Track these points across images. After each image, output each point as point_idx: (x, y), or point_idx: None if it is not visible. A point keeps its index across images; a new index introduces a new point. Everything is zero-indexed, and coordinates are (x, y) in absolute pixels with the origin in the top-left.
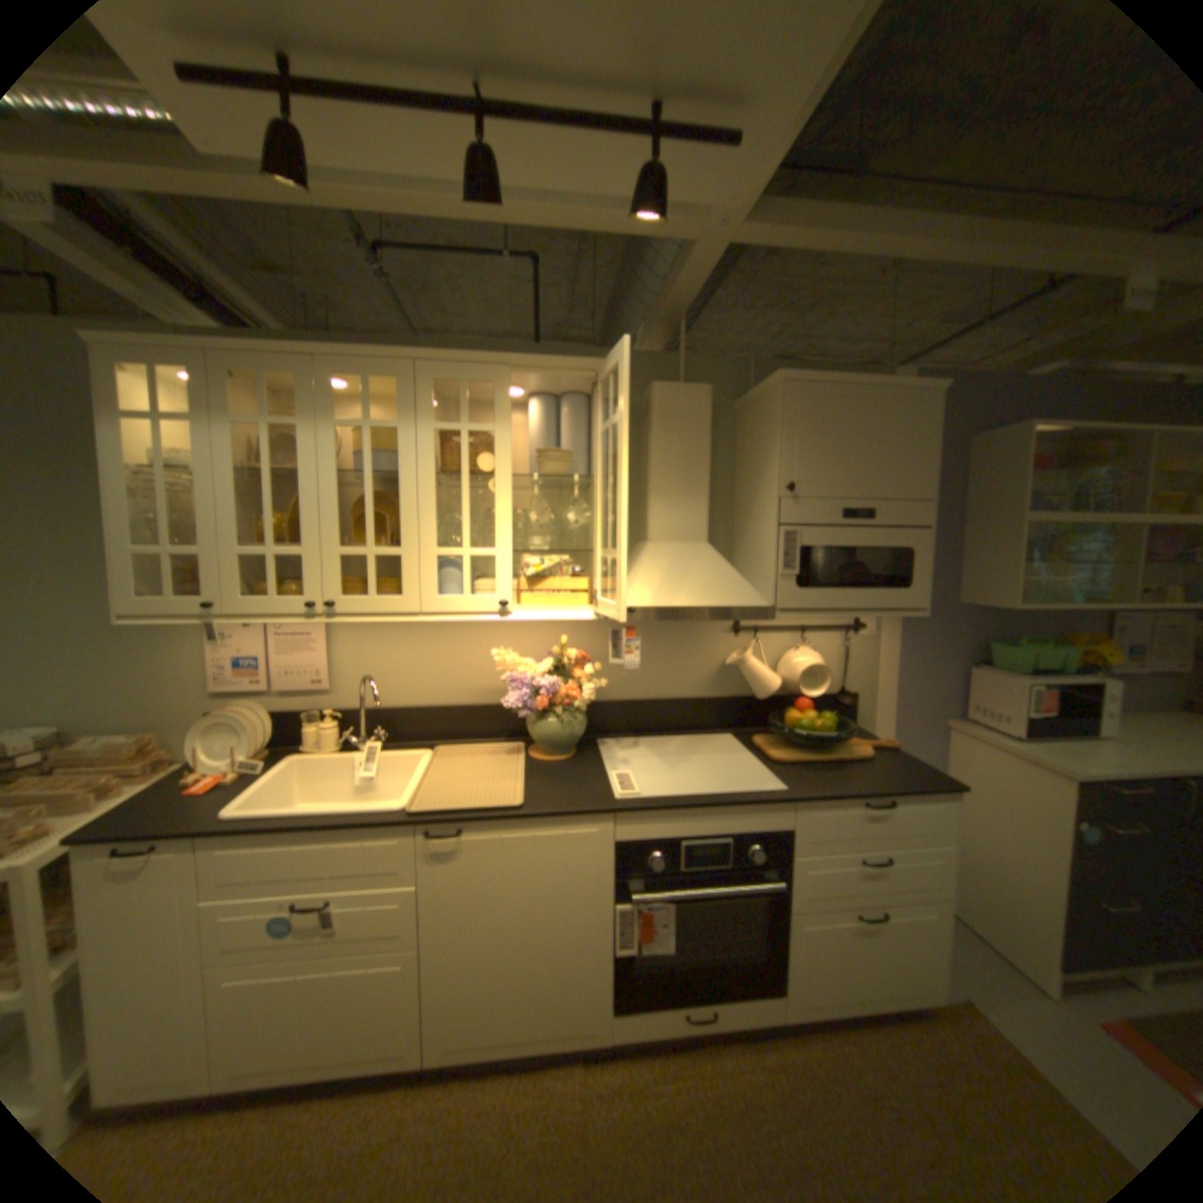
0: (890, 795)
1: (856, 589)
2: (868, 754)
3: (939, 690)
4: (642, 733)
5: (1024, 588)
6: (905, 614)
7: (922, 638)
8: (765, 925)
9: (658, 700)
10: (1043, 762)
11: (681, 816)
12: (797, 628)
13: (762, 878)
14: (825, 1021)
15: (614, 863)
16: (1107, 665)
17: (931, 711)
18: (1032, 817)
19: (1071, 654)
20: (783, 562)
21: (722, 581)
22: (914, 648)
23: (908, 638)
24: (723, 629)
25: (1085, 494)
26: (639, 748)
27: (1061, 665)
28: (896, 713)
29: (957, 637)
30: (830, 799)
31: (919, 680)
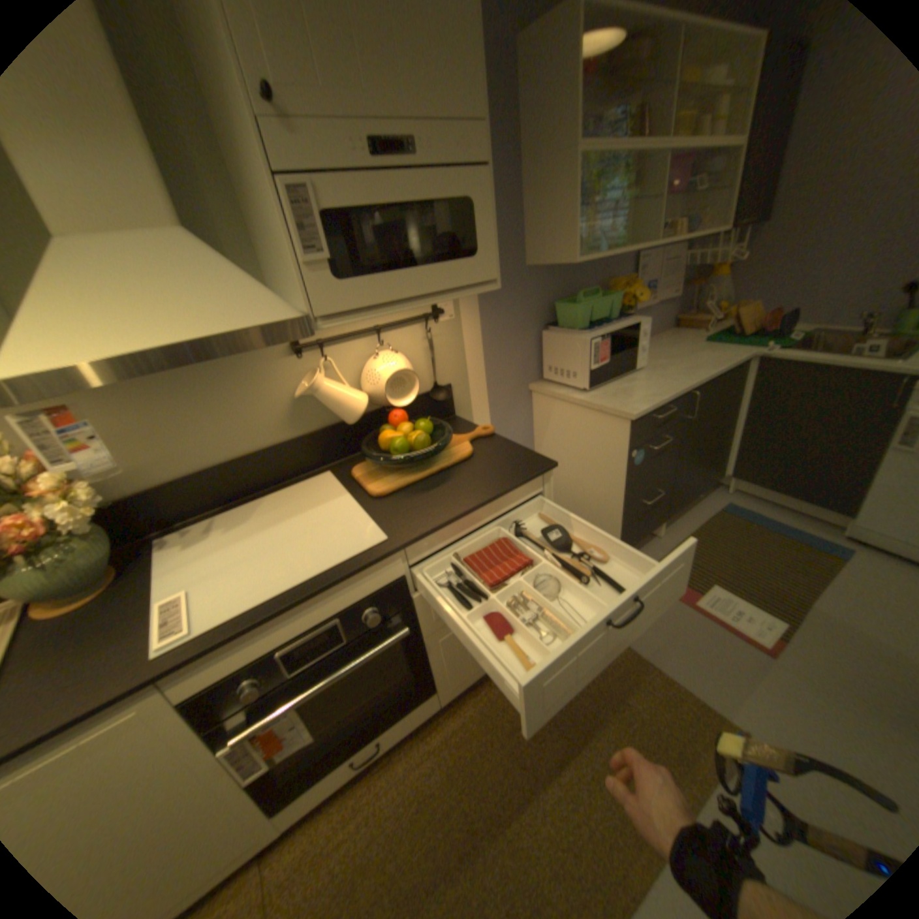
0: (491, 500)
1: (414, 267)
2: (467, 449)
3: (519, 359)
4: (220, 506)
5: (579, 237)
6: (476, 289)
7: (498, 310)
8: (403, 652)
9: (225, 463)
10: (603, 407)
11: (258, 632)
12: (369, 330)
13: (384, 629)
14: (471, 684)
15: (188, 721)
16: (635, 303)
17: (515, 380)
18: (597, 452)
19: (614, 299)
20: (298, 239)
21: (213, 288)
22: (493, 323)
23: (486, 313)
24: (278, 352)
25: (622, 118)
26: (216, 530)
27: (608, 311)
28: (487, 391)
29: (527, 302)
30: (433, 530)
31: (501, 354)
